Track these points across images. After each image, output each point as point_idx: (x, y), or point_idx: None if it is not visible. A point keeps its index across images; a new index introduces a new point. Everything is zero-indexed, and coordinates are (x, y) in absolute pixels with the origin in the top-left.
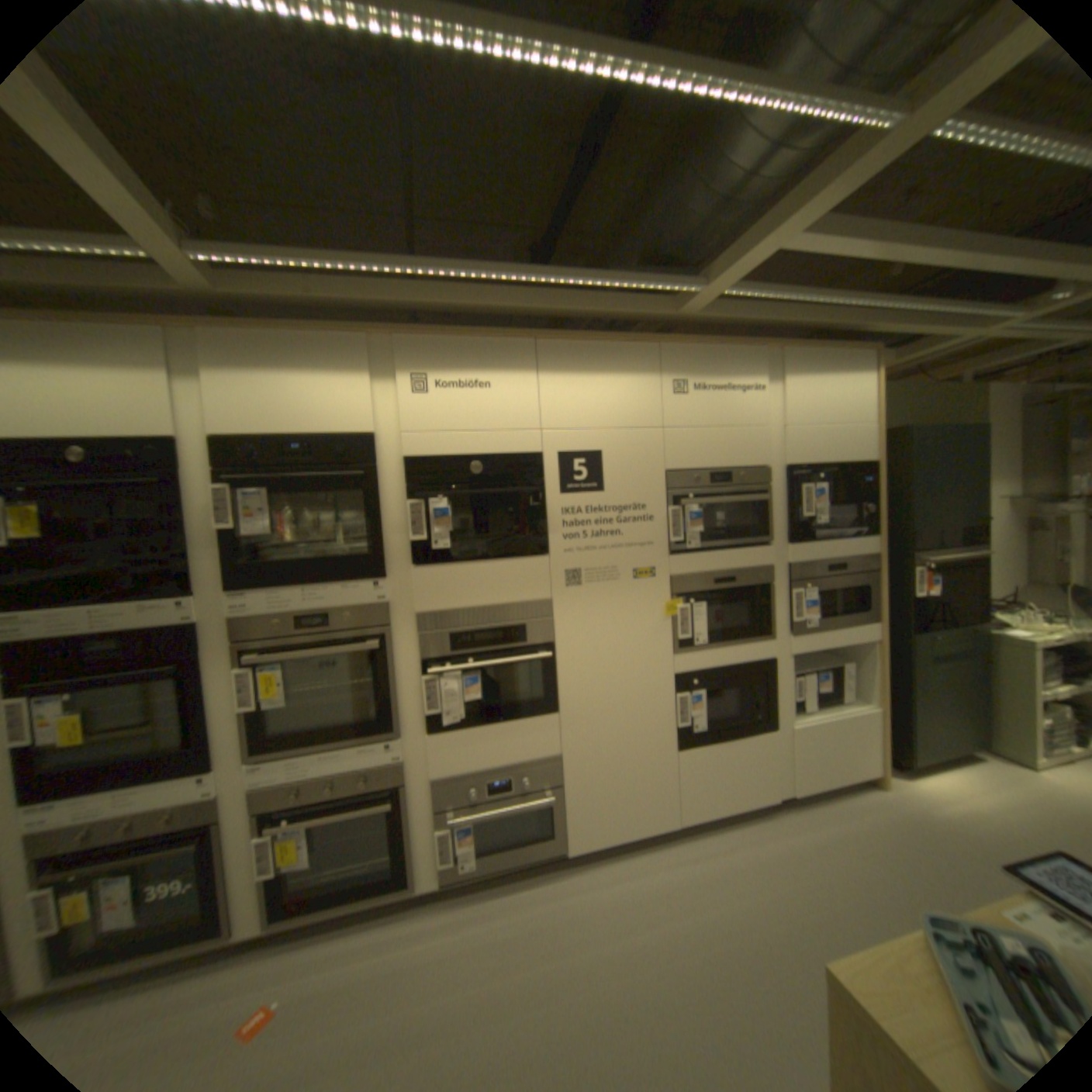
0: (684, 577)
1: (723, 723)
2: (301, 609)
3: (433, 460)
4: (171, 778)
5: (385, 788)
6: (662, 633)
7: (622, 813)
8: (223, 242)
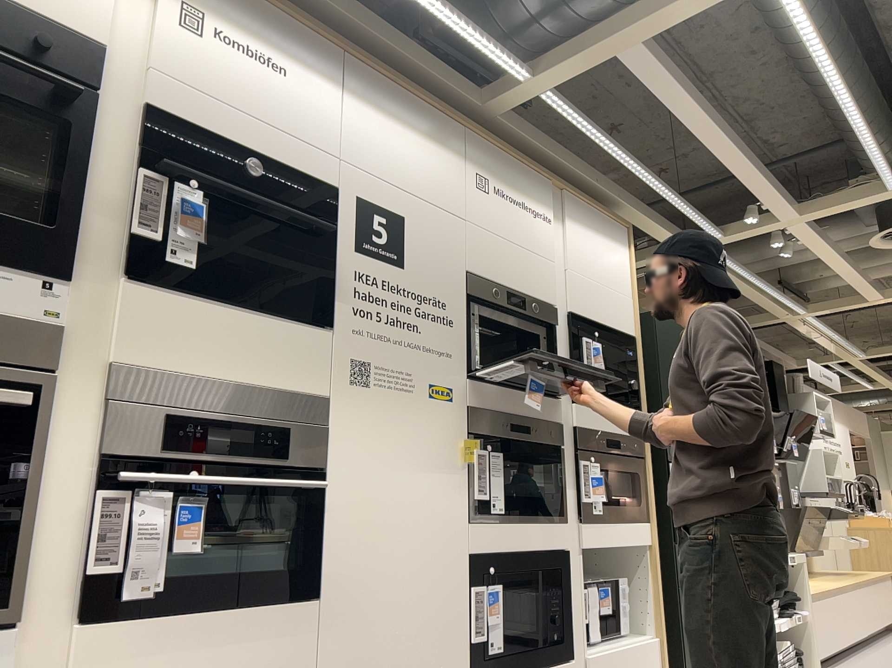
0: (482, 411)
1: (520, 641)
2: None
3: (191, 129)
4: None
5: None
6: (458, 487)
7: None
8: None
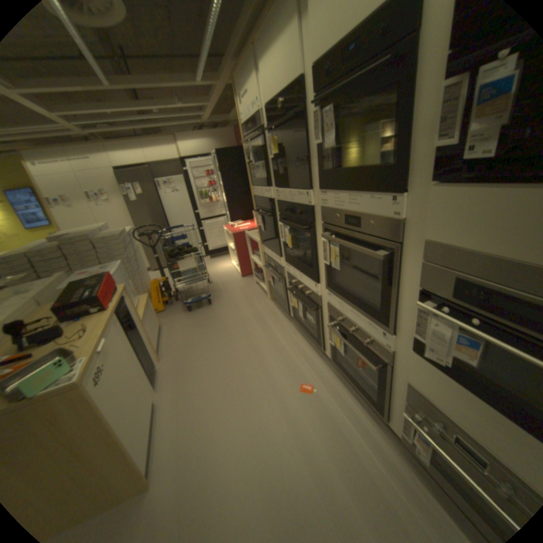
0: None
1: None
2: (348, 209)
3: None
4: (309, 277)
5: (381, 357)
6: None
7: None
8: None
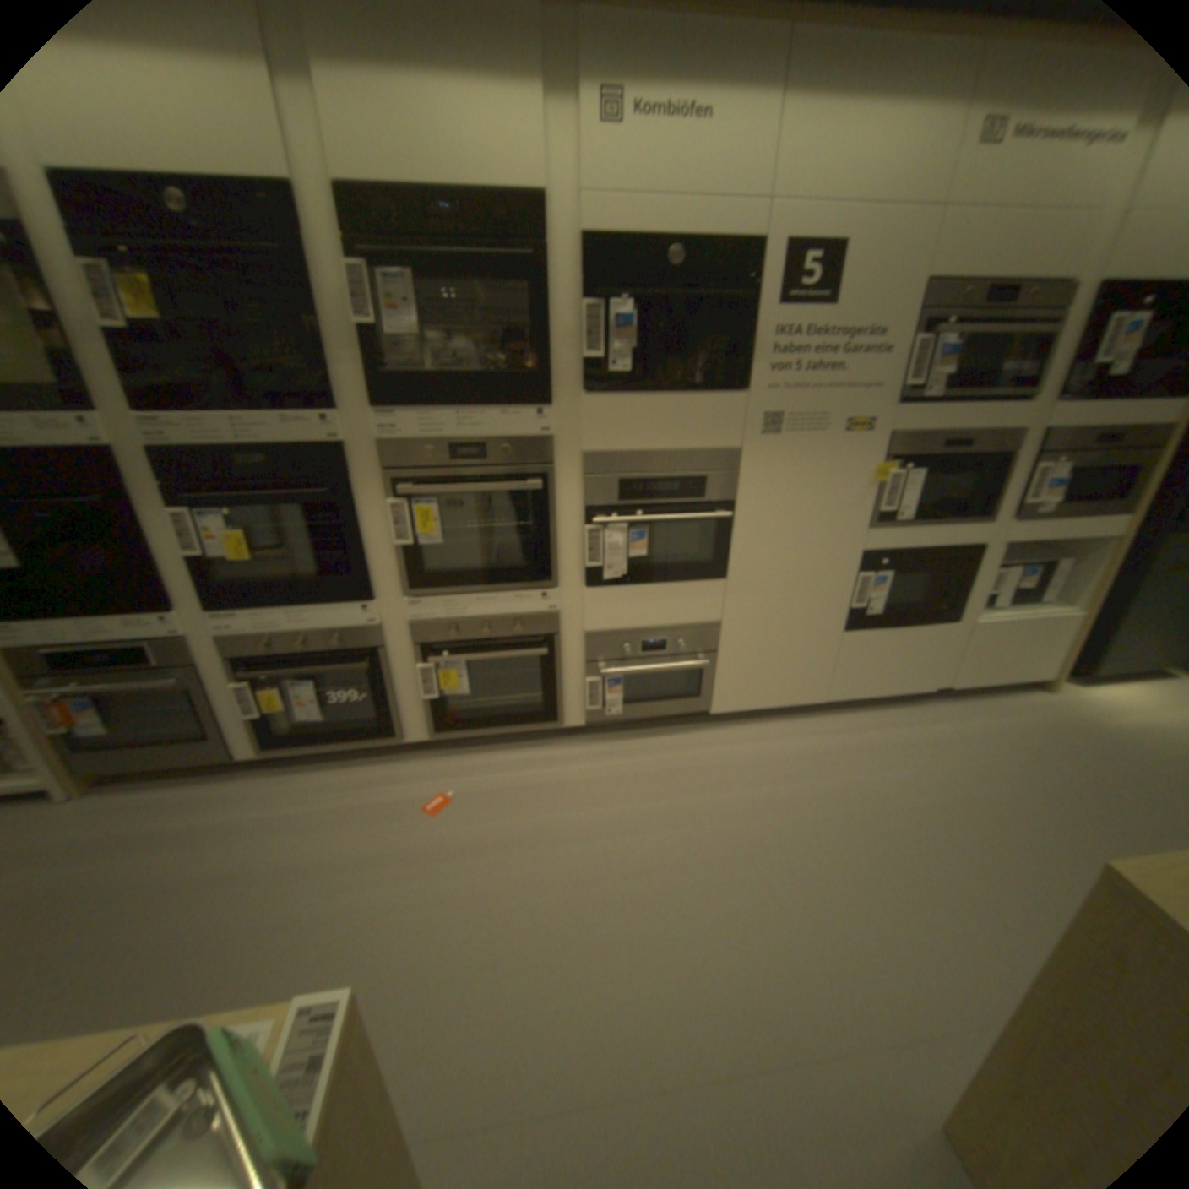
0: (910, 433)
1: (903, 608)
2: (457, 435)
3: (620, 238)
4: (339, 600)
5: (542, 633)
6: (864, 502)
7: (772, 681)
8: None
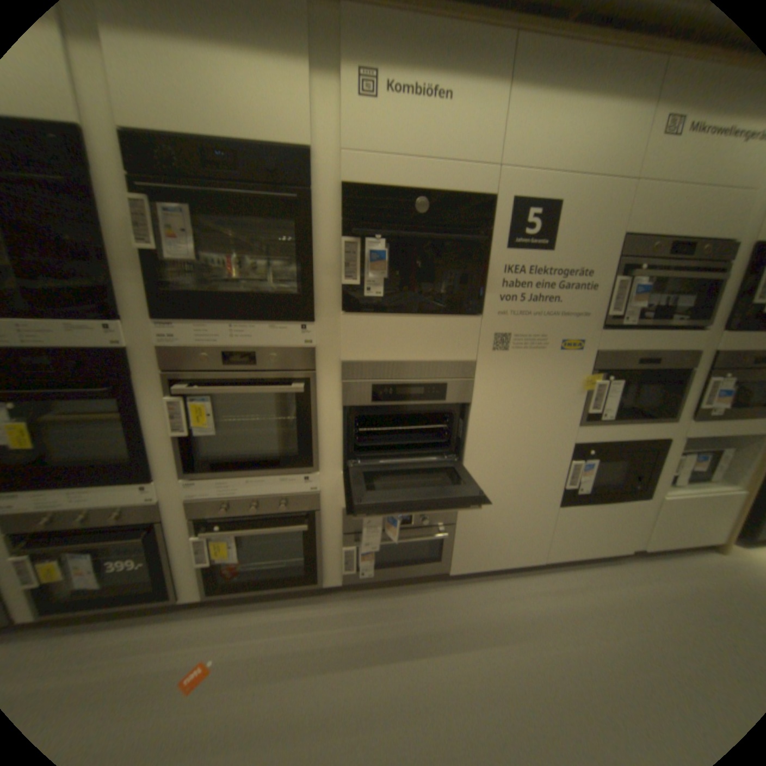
0: (611, 353)
1: (606, 489)
2: (227, 345)
3: (374, 189)
4: (115, 484)
5: (303, 511)
6: (575, 405)
7: (500, 548)
8: None
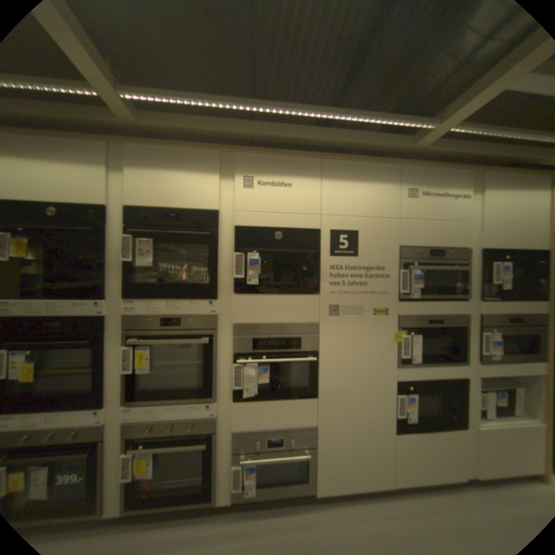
0: (407, 316)
1: (429, 419)
2: (164, 314)
3: (251, 229)
4: (79, 408)
5: (203, 433)
6: (391, 353)
7: (355, 471)
8: (140, 89)
